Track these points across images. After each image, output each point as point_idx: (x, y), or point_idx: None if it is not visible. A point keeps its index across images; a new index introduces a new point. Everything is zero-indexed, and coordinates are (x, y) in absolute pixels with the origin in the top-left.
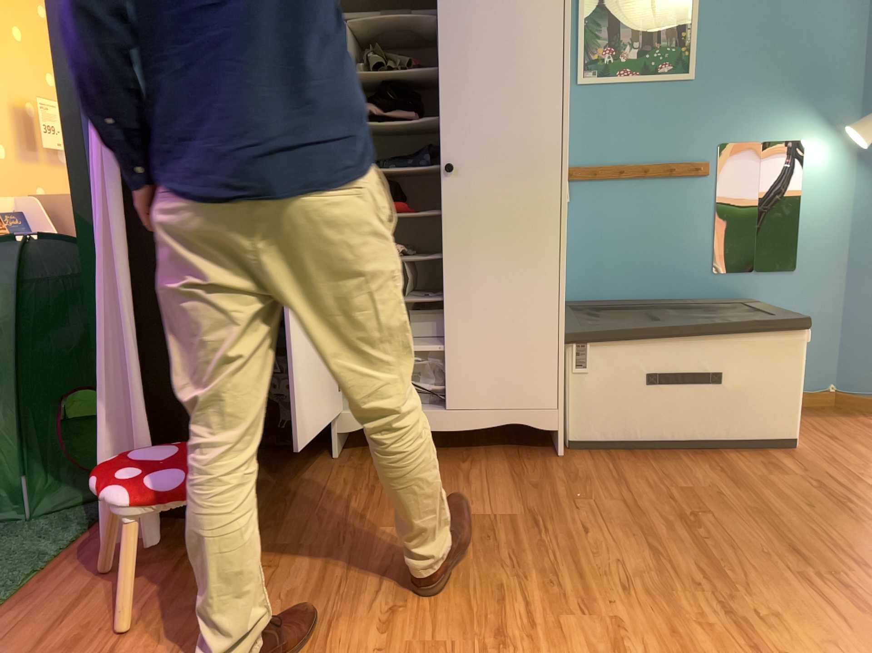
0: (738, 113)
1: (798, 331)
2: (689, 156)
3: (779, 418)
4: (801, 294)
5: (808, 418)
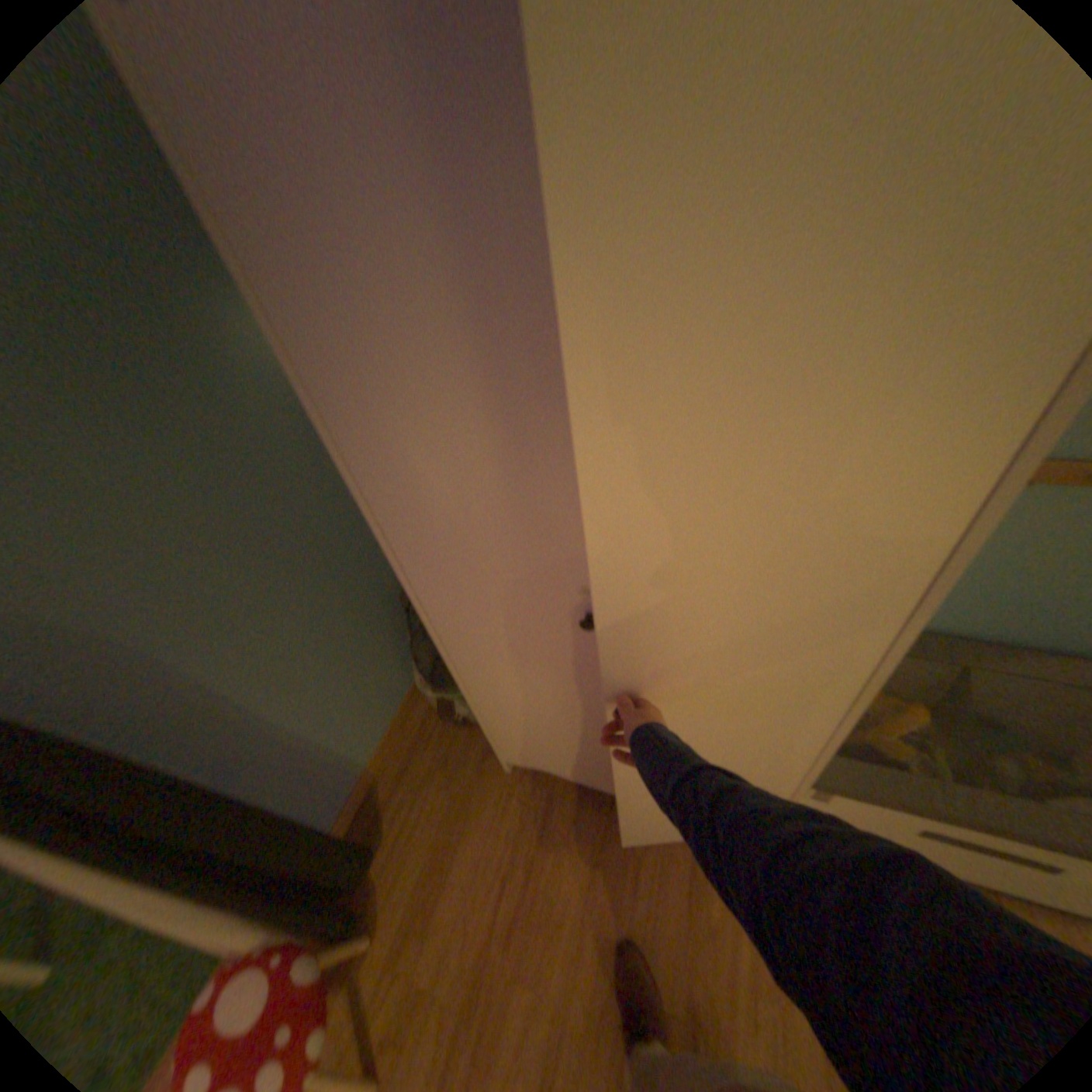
0: None
1: None
2: None
3: None
4: None
5: None
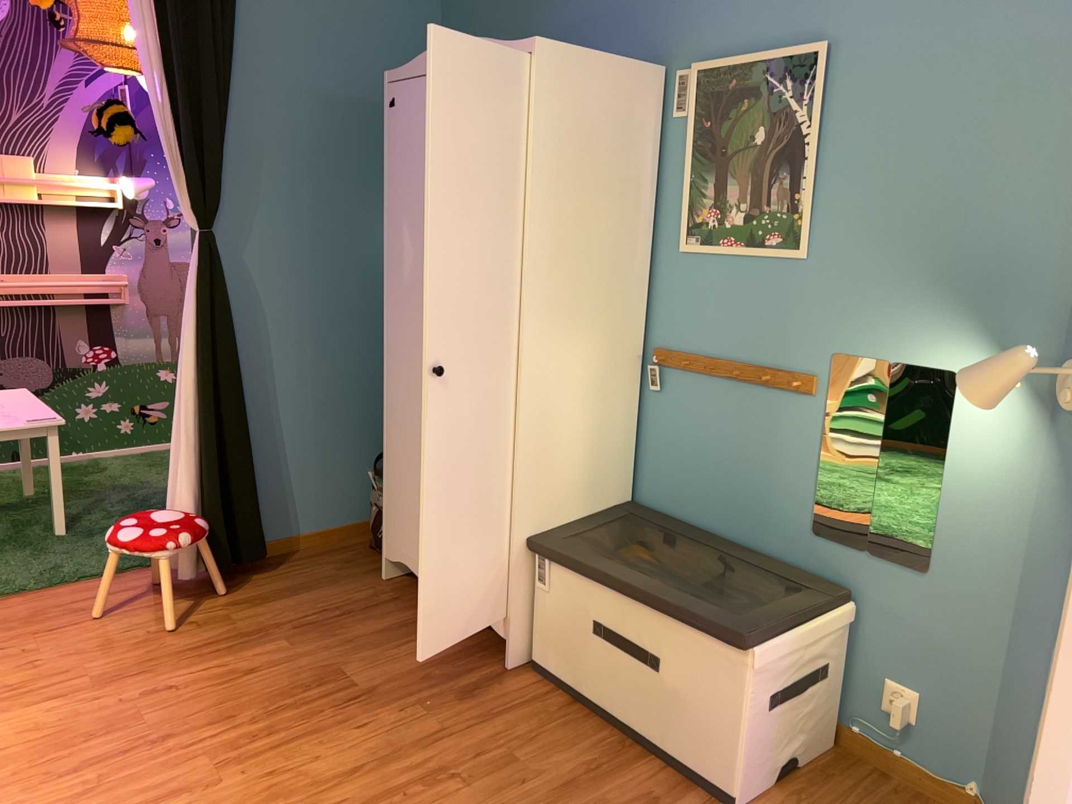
0: (862, 314)
1: (737, 648)
2: (793, 362)
3: (716, 755)
4: (934, 613)
5: (878, 802)
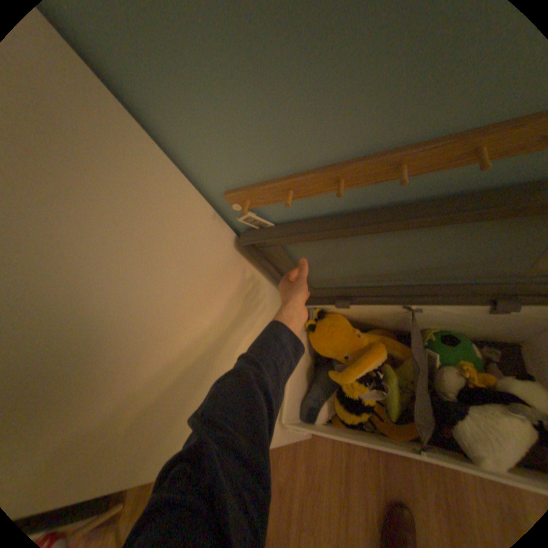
0: None
1: None
2: None
3: None
4: None
5: None
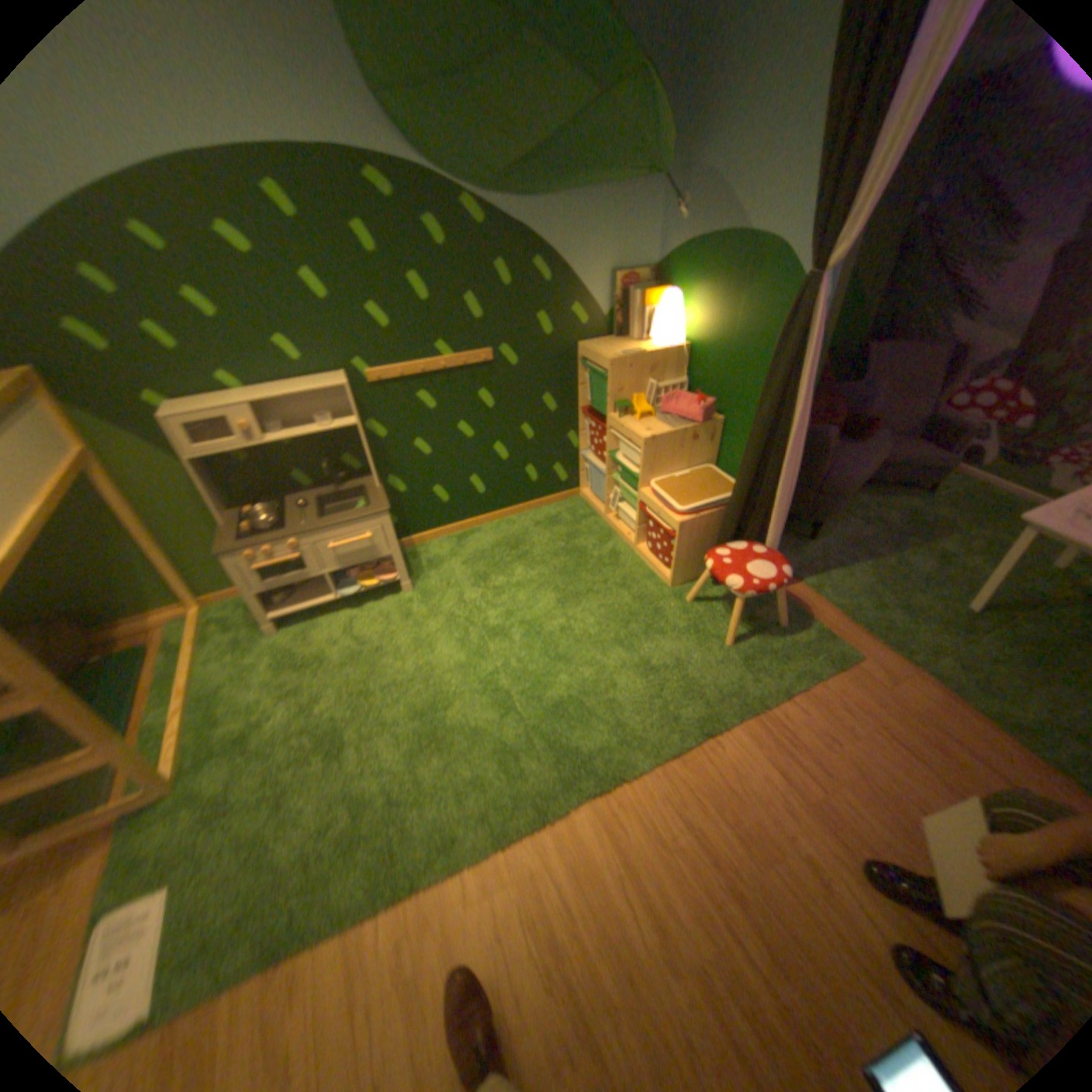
0: None
1: None
2: None
3: None
4: None
5: None
